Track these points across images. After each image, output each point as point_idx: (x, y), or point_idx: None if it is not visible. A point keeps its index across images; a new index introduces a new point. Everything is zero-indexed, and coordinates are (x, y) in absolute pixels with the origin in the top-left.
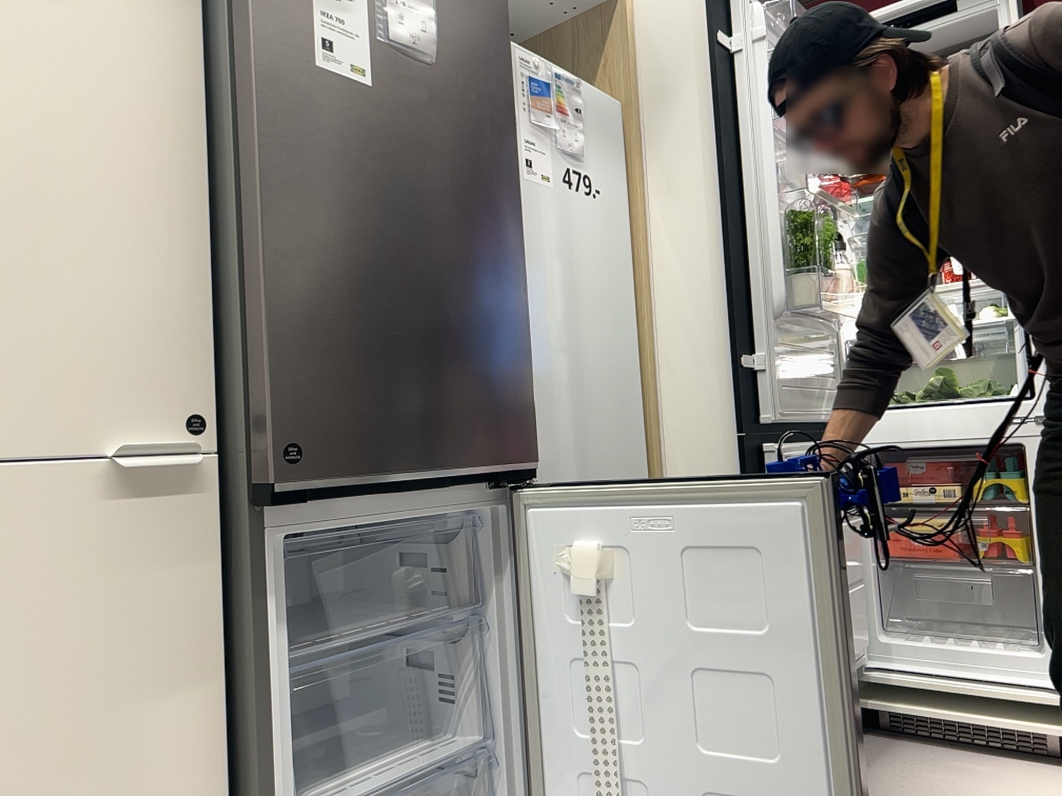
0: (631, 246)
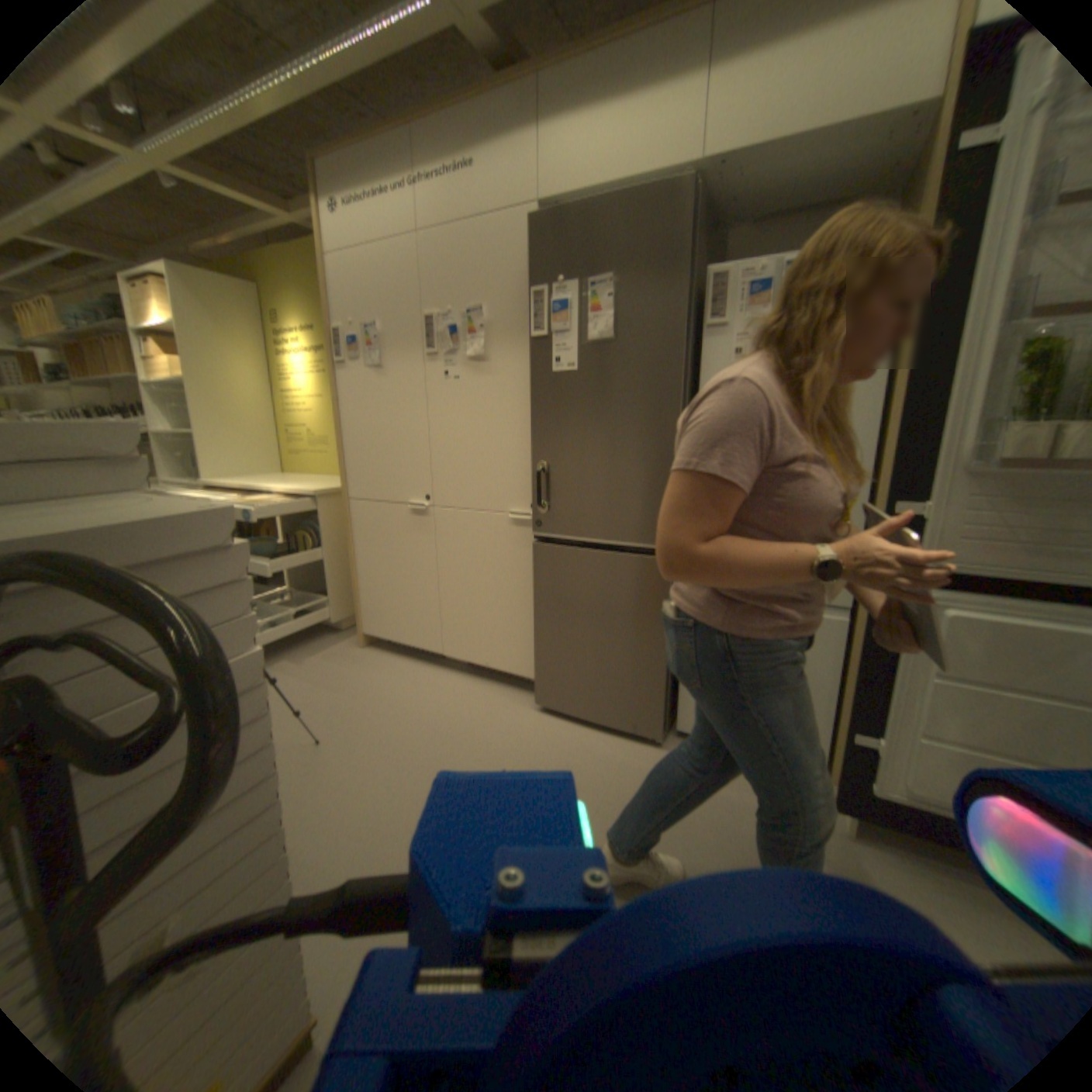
0: (896, 378)
